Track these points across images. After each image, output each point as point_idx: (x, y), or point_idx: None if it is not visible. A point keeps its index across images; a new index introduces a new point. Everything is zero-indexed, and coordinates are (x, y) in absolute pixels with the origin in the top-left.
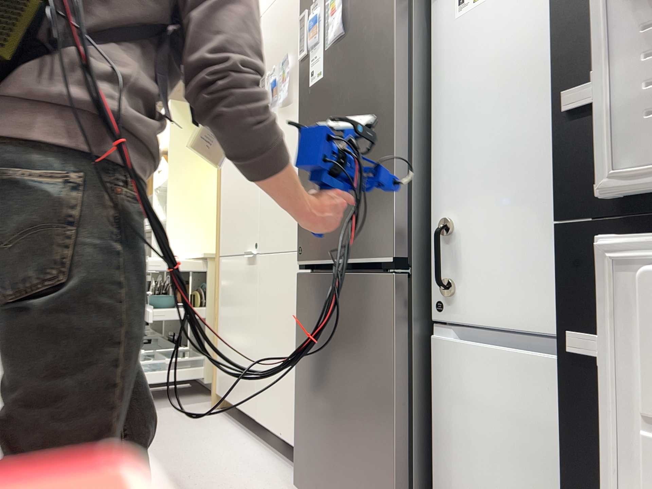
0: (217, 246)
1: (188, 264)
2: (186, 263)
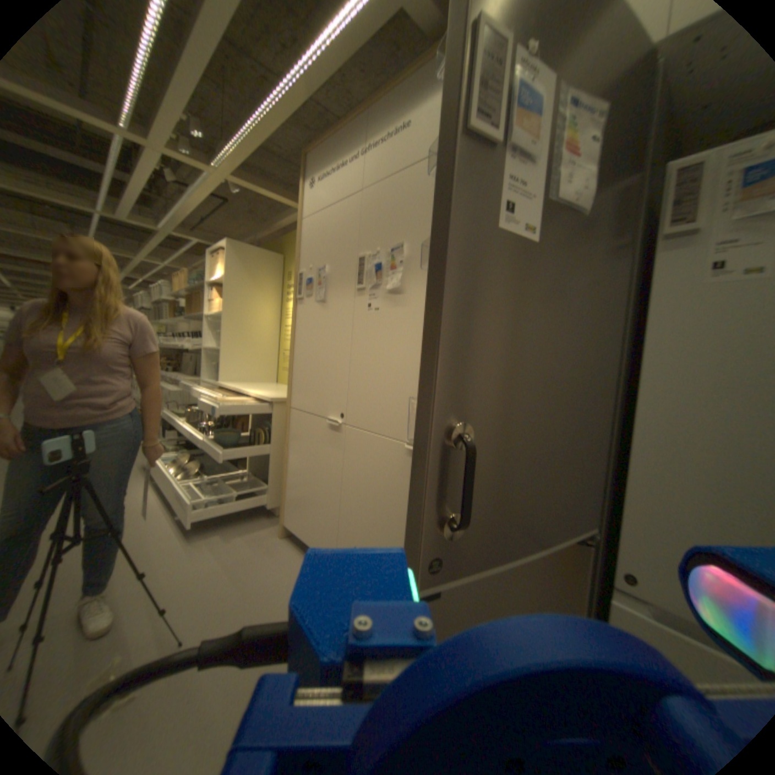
0: (289, 398)
1: (255, 407)
2: (252, 405)
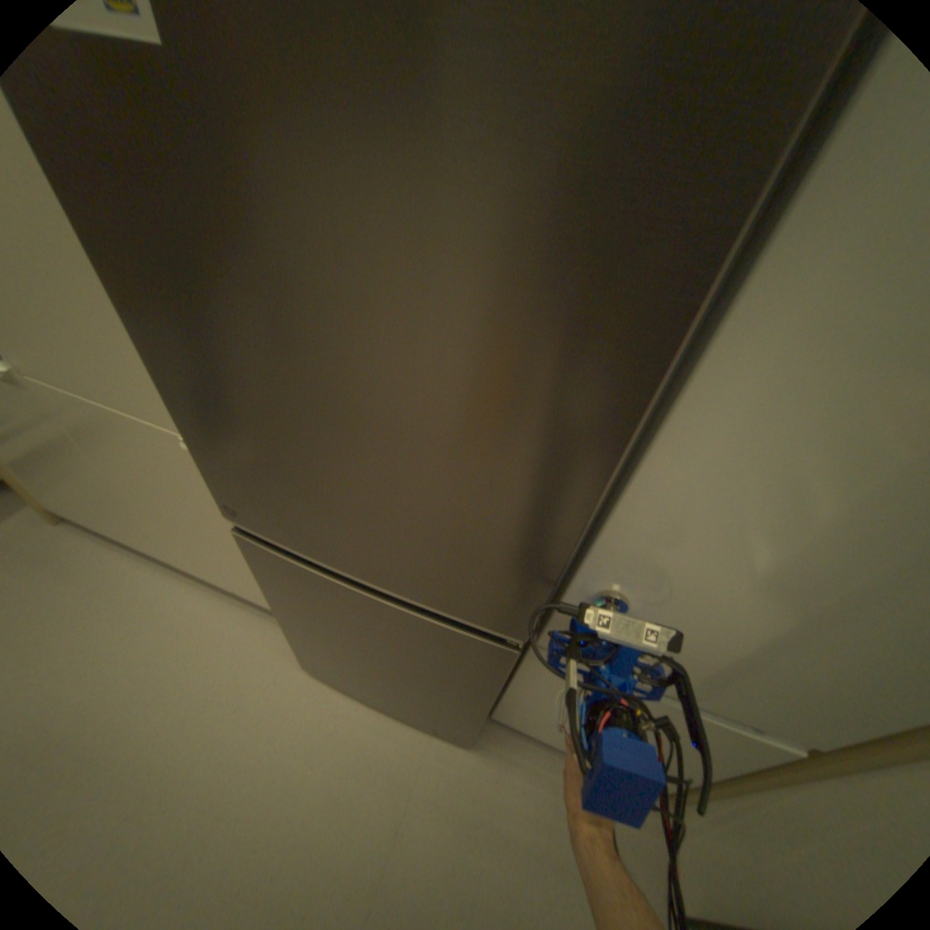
0: None
1: None
2: None
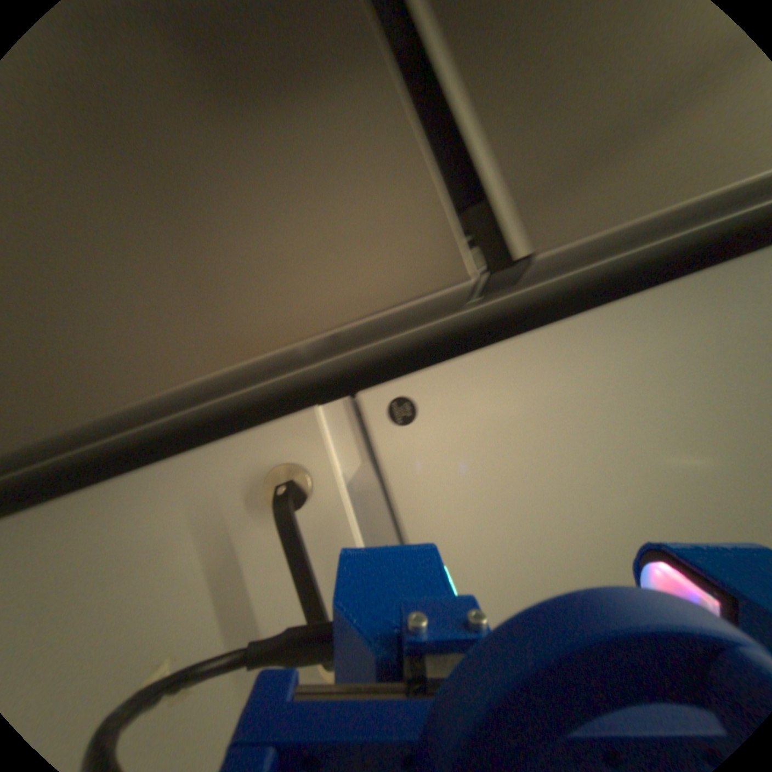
0: None
1: None
2: None
